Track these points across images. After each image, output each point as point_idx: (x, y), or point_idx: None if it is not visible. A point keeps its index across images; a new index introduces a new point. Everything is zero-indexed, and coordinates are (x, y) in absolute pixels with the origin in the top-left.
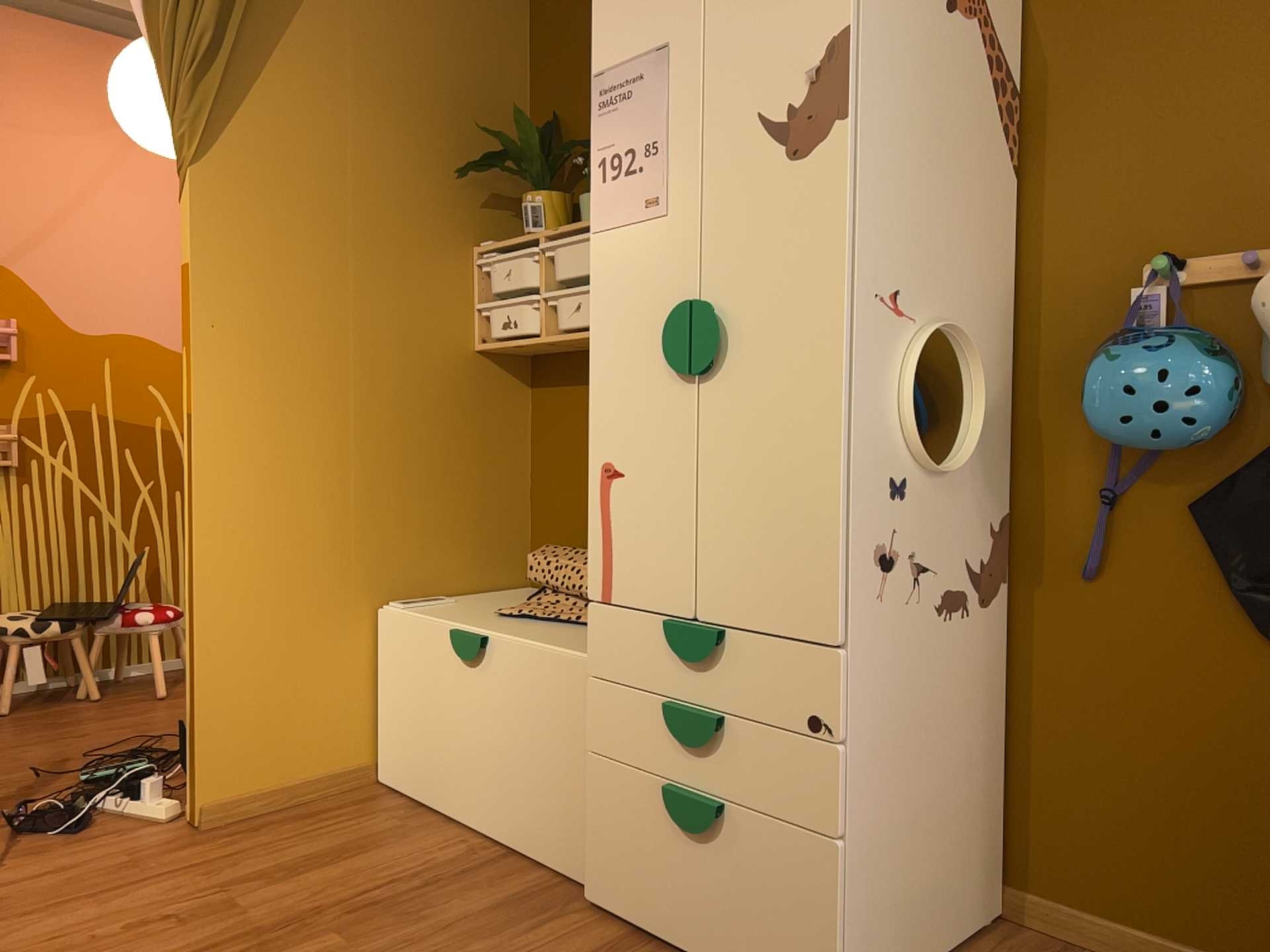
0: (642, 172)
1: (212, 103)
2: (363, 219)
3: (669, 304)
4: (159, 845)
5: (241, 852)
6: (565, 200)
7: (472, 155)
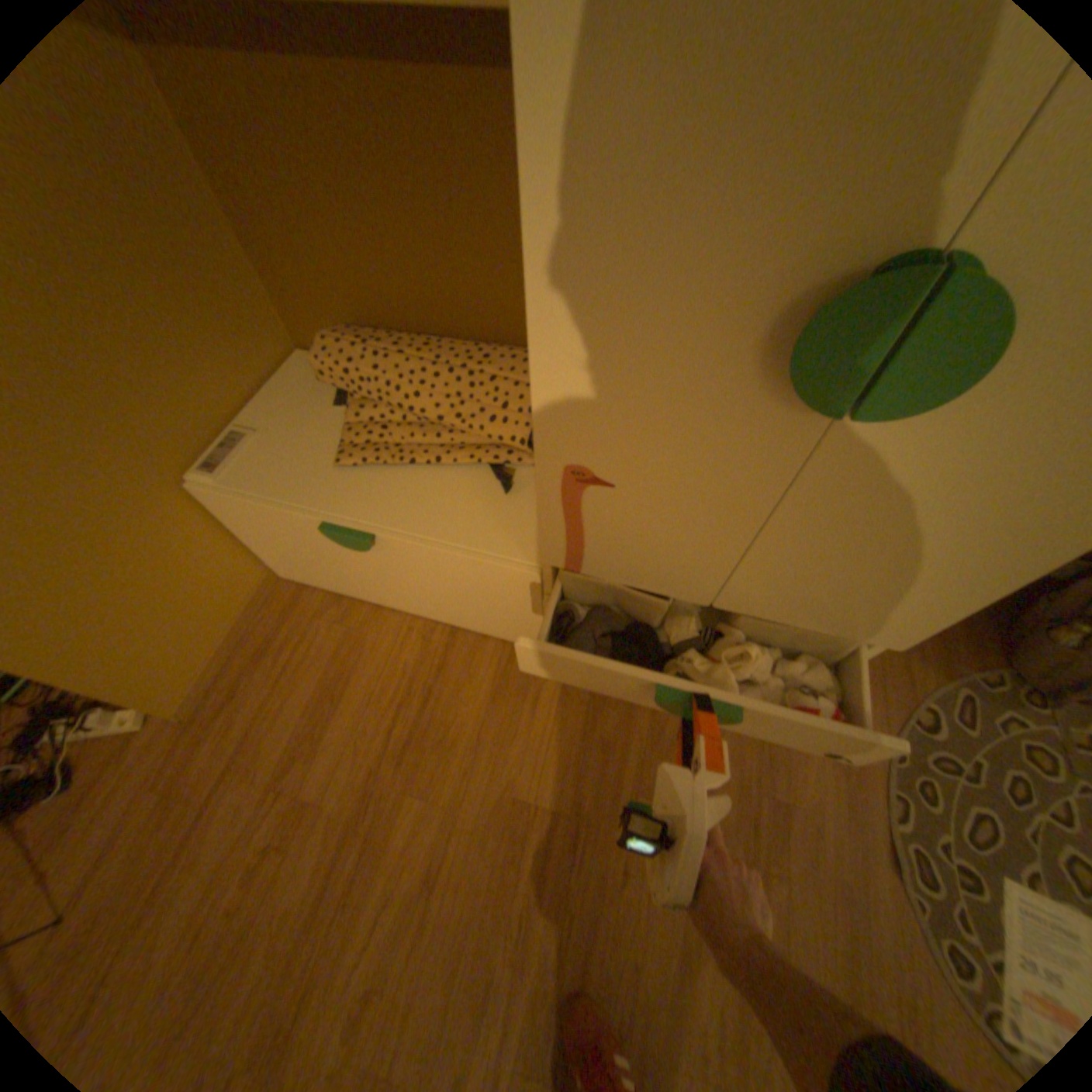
0: None
1: None
2: None
3: (834, 238)
4: (168, 760)
5: (249, 732)
6: None
7: None
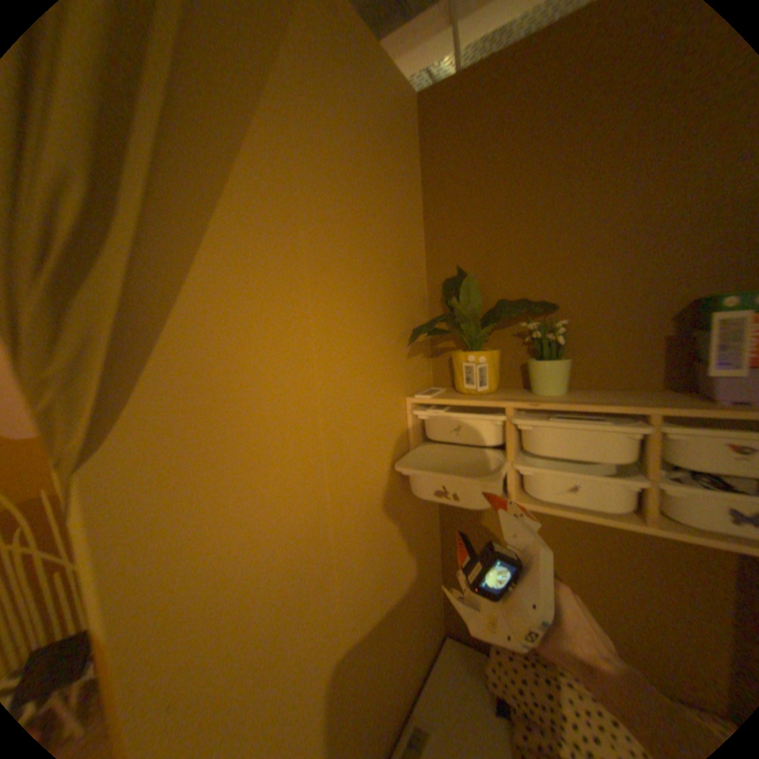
0: None
1: (103, 329)
2: (332, 415)
3: None
4: None
5: None
6: (500, 354)
7: (399, 309)
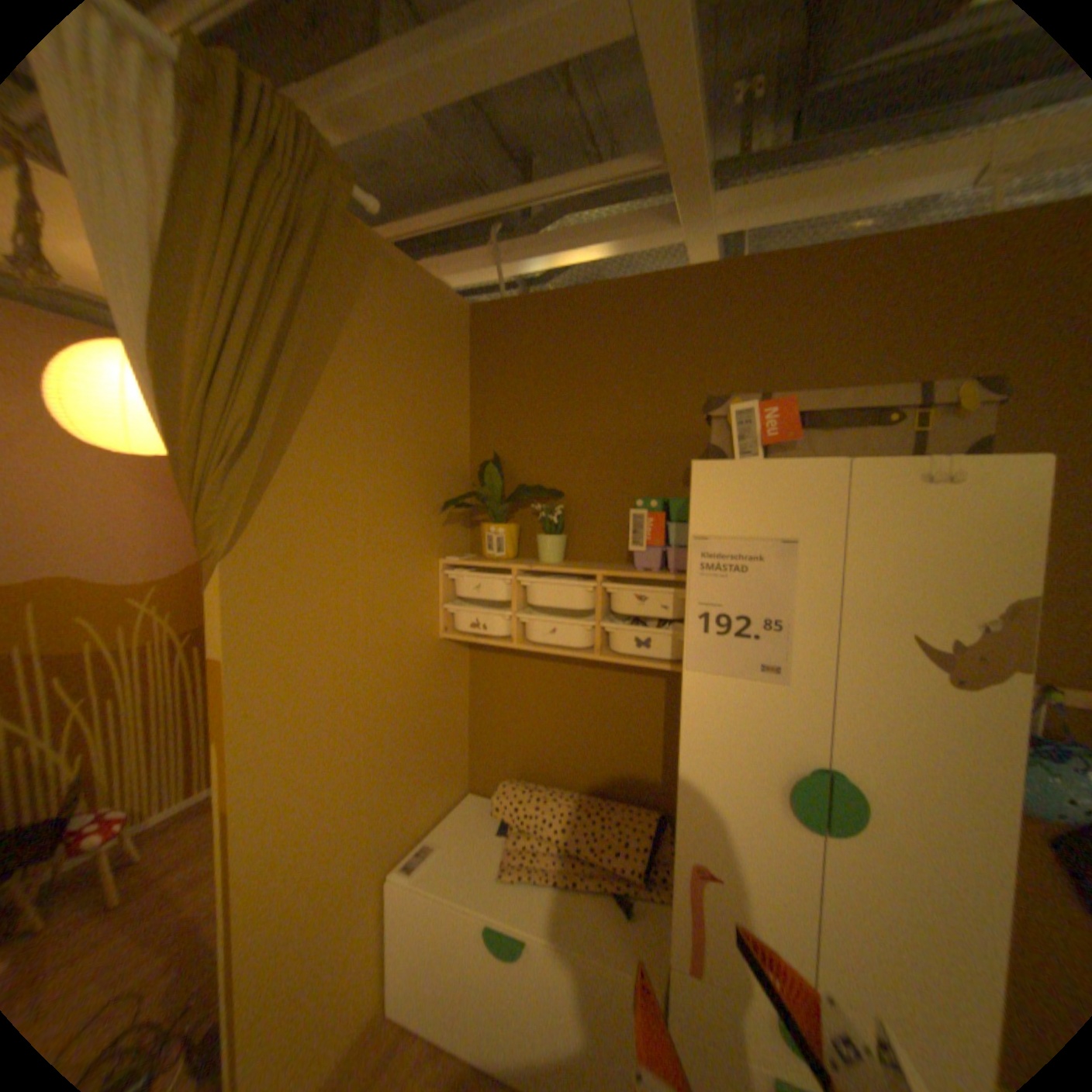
0: (759, 640)
1: (240, 490)
2: (368, 562)
3: (792, 763)
4: None
5: None
6: (518, 529)
7: (438, 485)
